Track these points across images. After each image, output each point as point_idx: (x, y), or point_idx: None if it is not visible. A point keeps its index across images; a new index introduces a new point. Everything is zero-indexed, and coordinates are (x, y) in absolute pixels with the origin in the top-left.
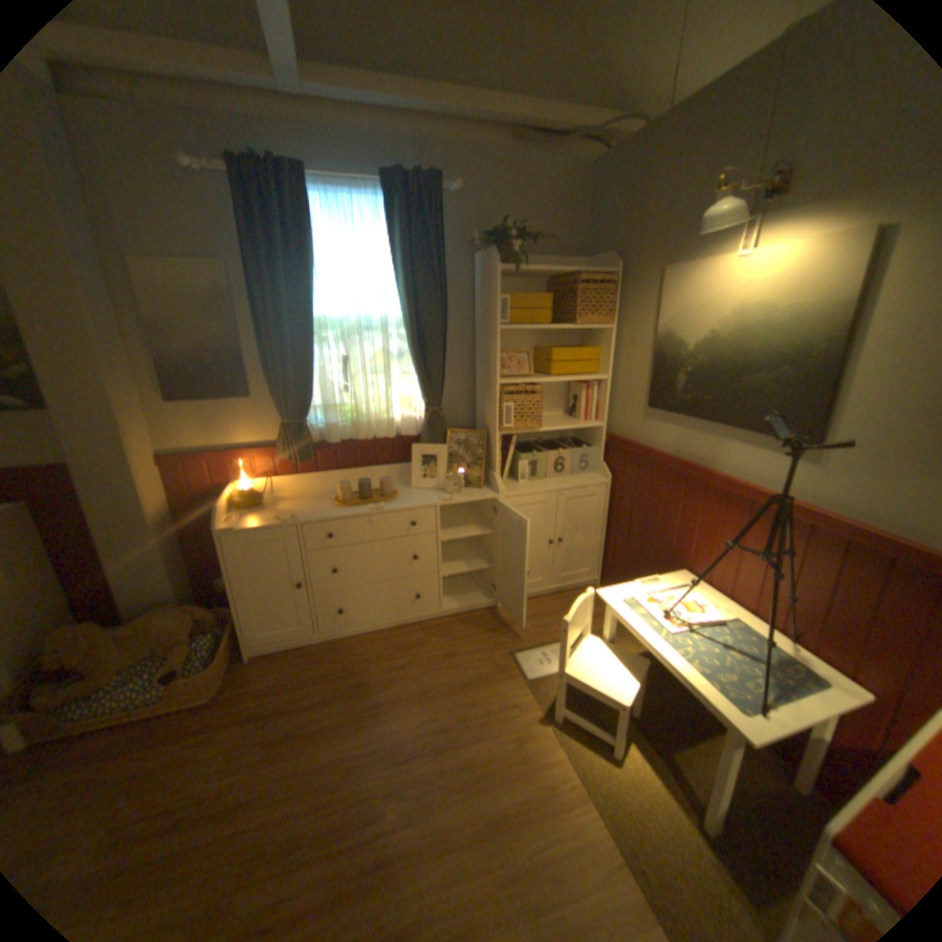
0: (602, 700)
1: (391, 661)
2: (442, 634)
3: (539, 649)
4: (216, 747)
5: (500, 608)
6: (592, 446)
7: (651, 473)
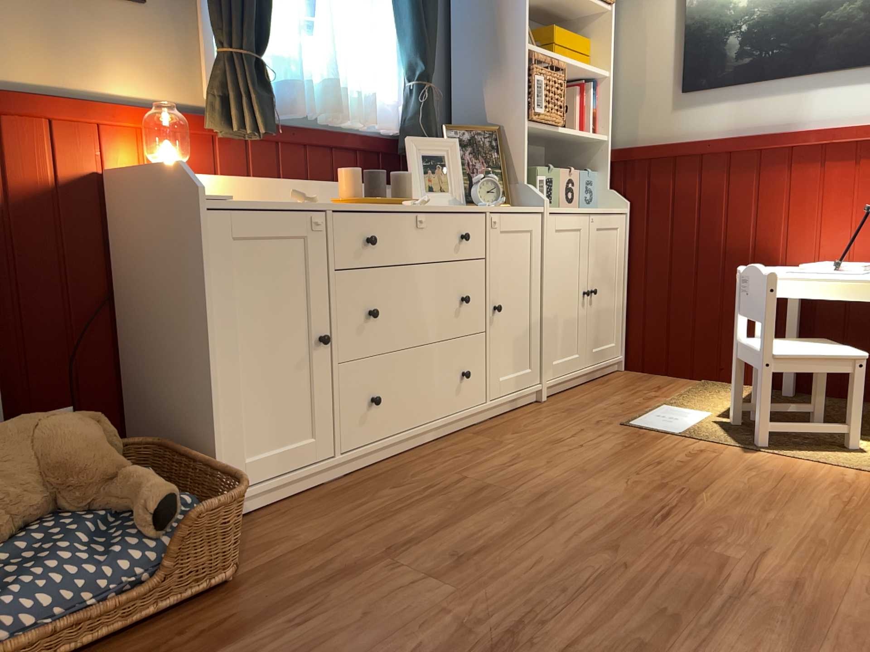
0: (827, 368)
1: (486, 464)
2: (511, 431)
3: (648, 414)
4: (347, 609)
5: (545, 401)
6: (591, 173)
7: (699, 173)
